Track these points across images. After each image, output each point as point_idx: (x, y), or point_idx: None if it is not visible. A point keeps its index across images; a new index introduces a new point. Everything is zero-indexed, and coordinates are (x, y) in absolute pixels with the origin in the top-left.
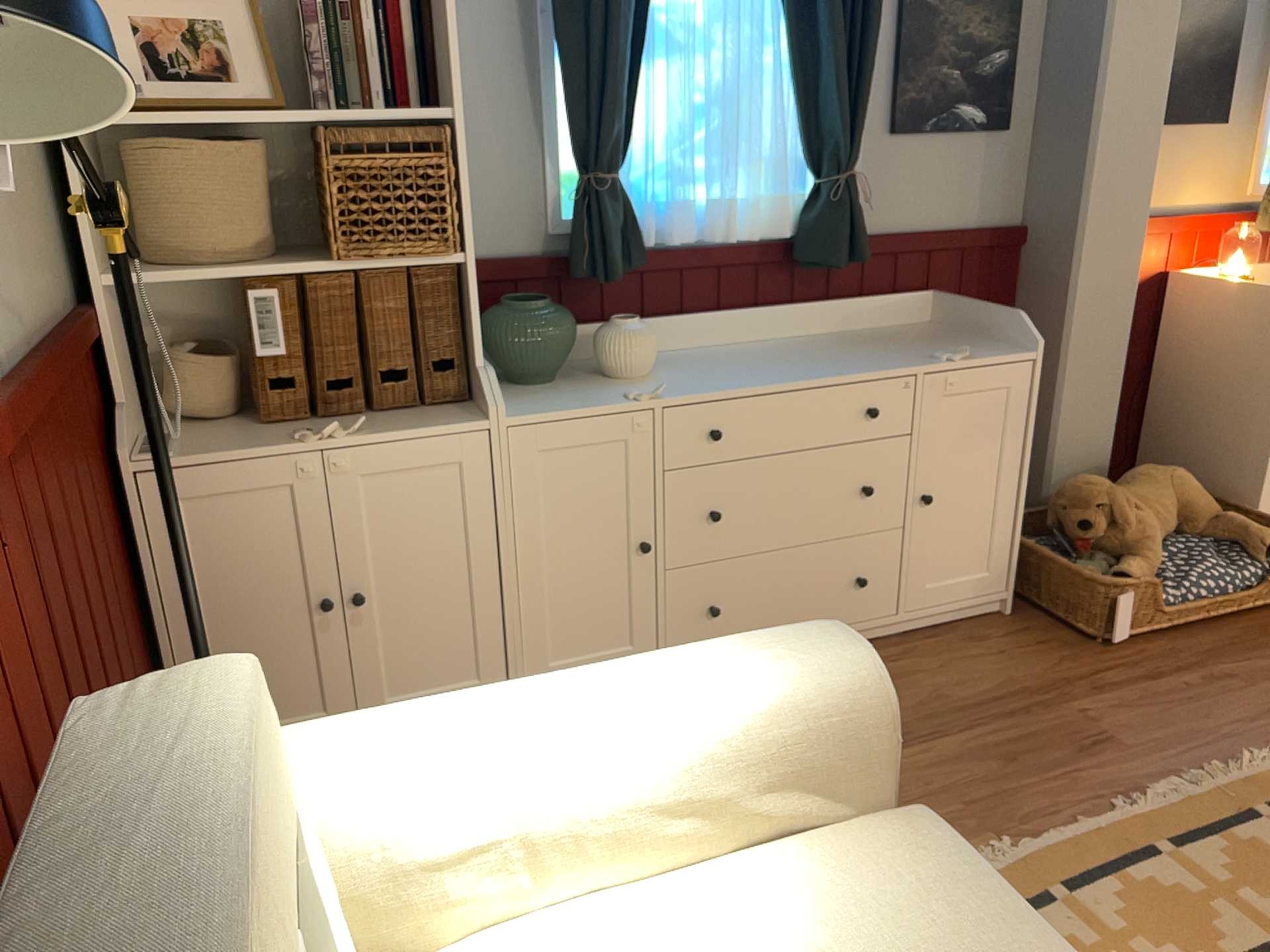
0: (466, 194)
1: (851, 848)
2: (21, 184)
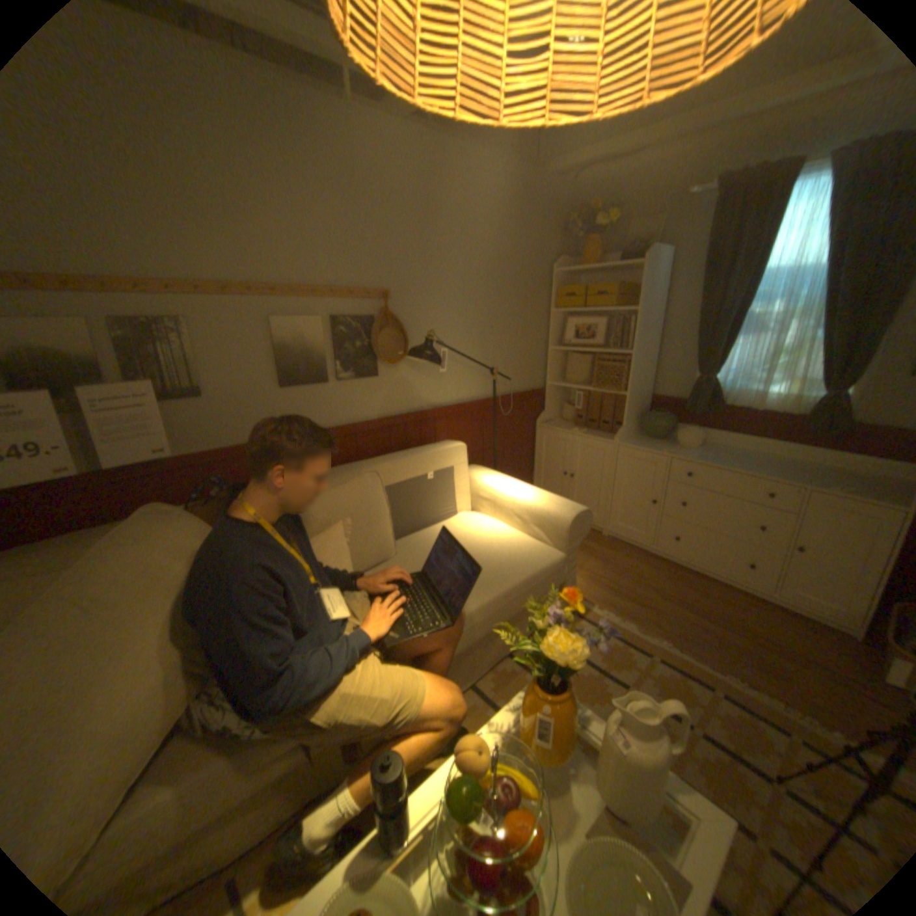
0: (631, 376)
1: (541, 546)
2: (528, 363)
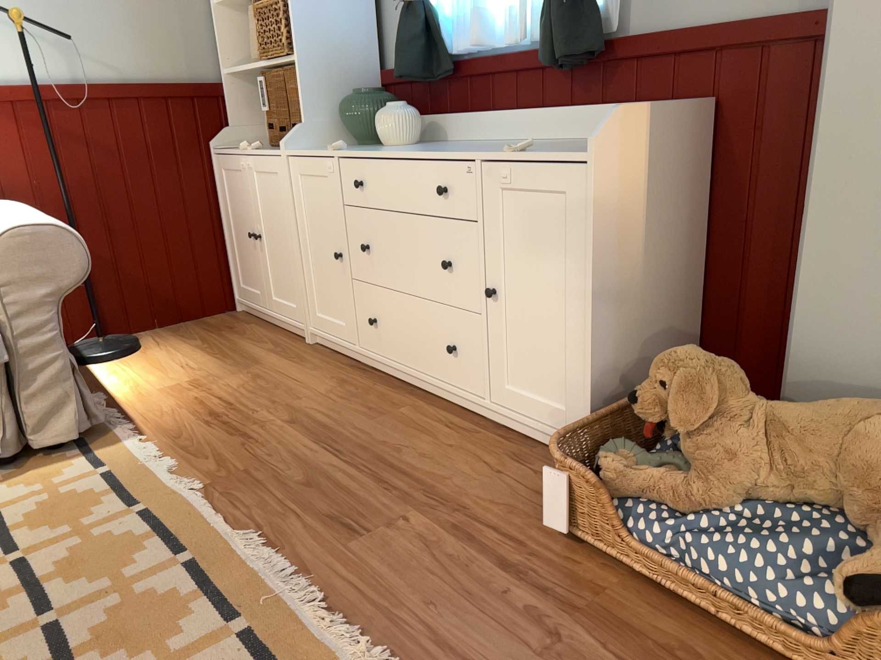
0: (293, 21)
1: None
2: (167, 30)
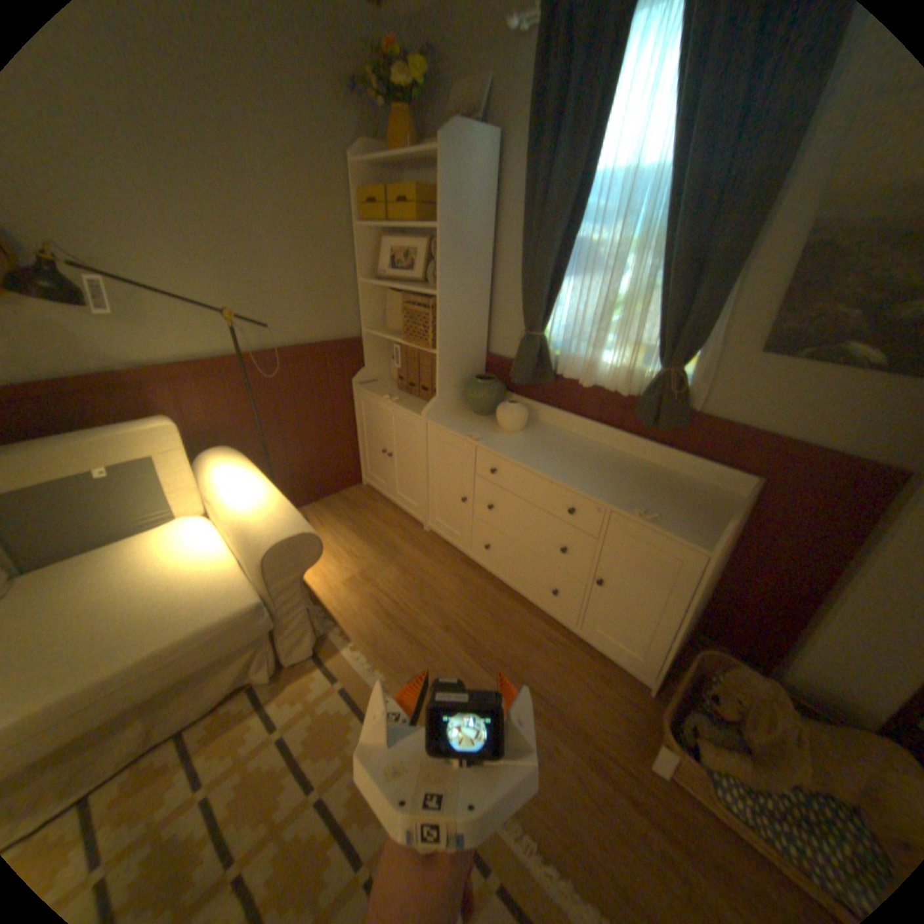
0: (440, 327)
1: (235, 583)
2: (326, 299)
